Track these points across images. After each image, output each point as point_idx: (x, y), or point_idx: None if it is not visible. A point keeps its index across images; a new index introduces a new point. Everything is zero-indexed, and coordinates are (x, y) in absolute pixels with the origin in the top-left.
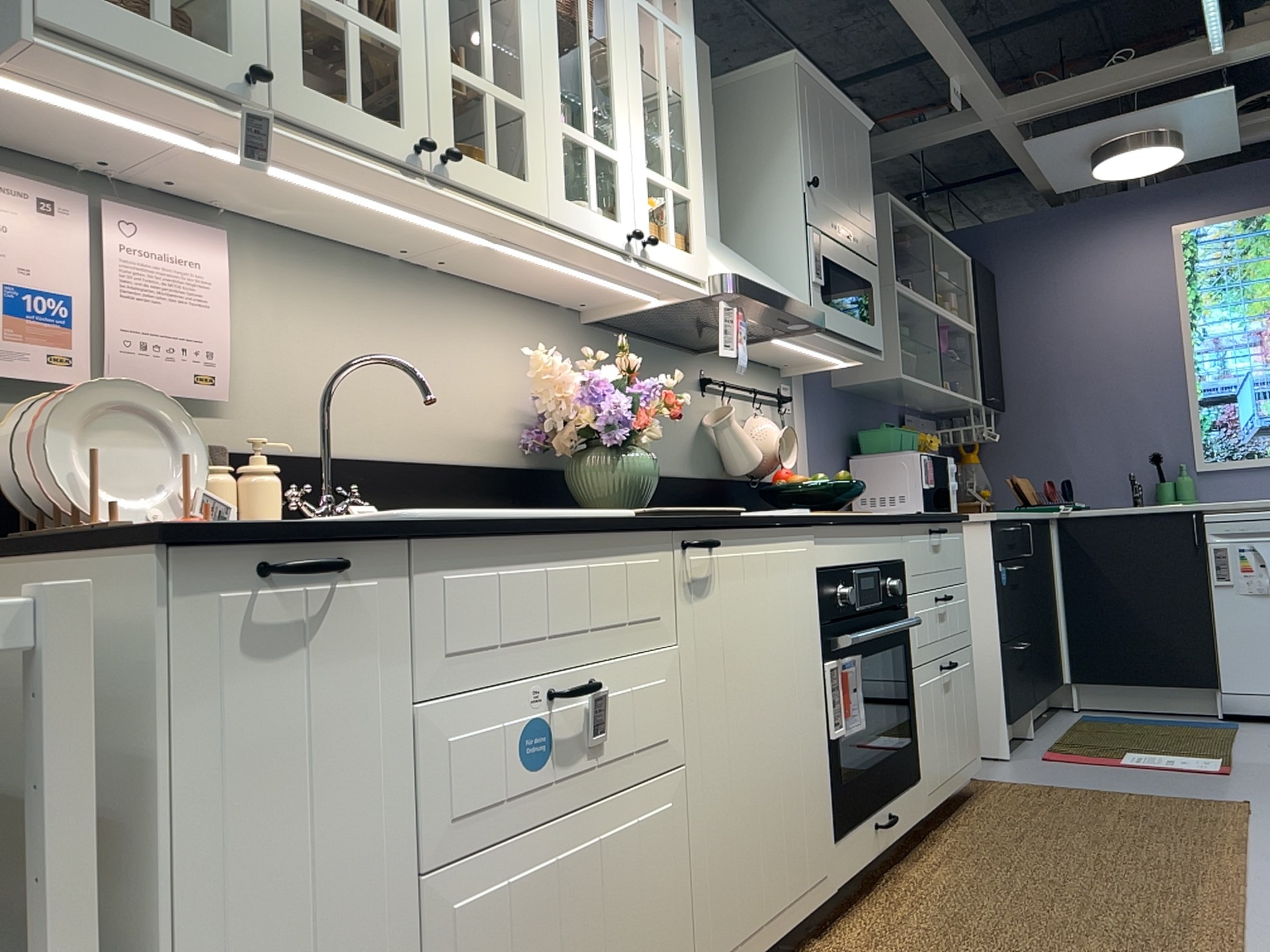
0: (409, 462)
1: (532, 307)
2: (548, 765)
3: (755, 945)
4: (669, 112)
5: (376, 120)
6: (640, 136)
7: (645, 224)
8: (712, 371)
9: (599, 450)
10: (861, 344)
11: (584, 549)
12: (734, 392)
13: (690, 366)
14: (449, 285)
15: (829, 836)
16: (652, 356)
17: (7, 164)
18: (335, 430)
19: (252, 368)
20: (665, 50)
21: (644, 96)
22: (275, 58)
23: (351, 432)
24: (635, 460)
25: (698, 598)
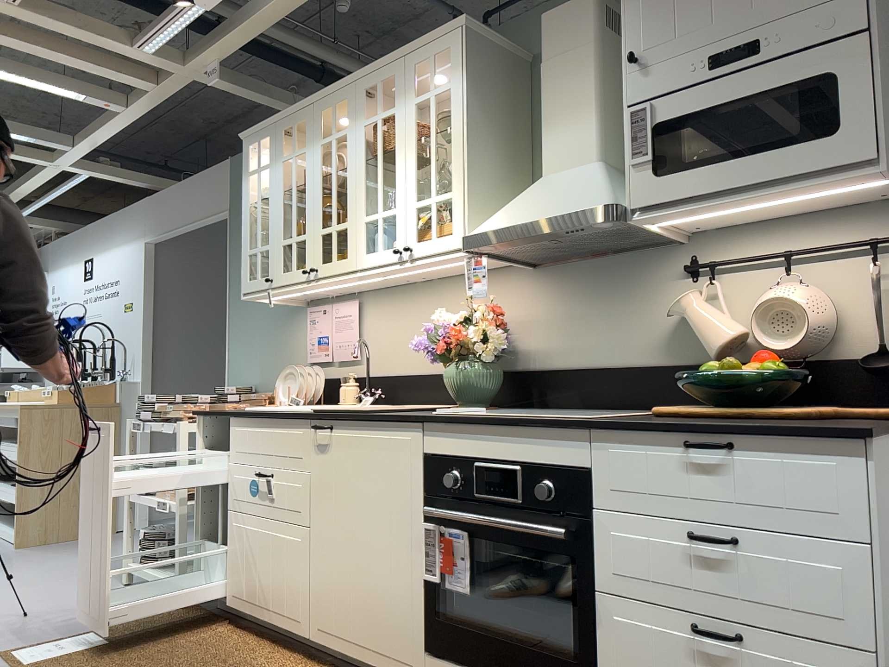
0: (419, 375)
1: (491, 274)
2: (257, 497)
3: (345, 646)
4: (433, 152)
5: (298, 270)
6: (411, 185)
7: (411, 237)
8: (706, 253)
9: (448, 365)
10: (788, 178)
11: (273, 424)
12: (753, 263)
13: (664, 260)
14: (442, 282)
15: (416, 642)
16: (607, 268)
17: (321, 301)
18: (393, 364)
19: (369, 345)
20: (433, 113)
21: (414, 159)
22: (276, 270)
23: (398, 364)
24: (456, 371)
25: (320, 452)
